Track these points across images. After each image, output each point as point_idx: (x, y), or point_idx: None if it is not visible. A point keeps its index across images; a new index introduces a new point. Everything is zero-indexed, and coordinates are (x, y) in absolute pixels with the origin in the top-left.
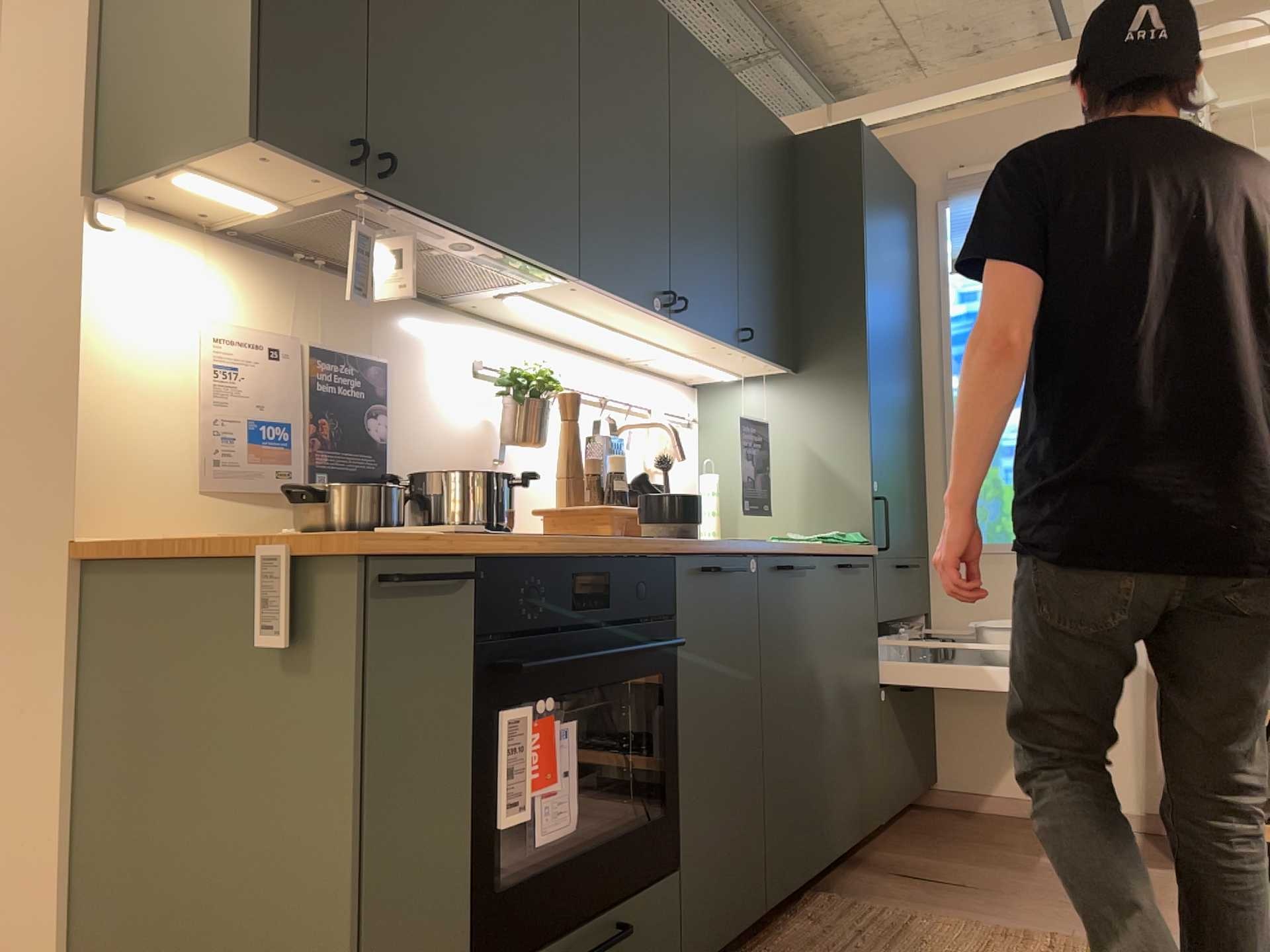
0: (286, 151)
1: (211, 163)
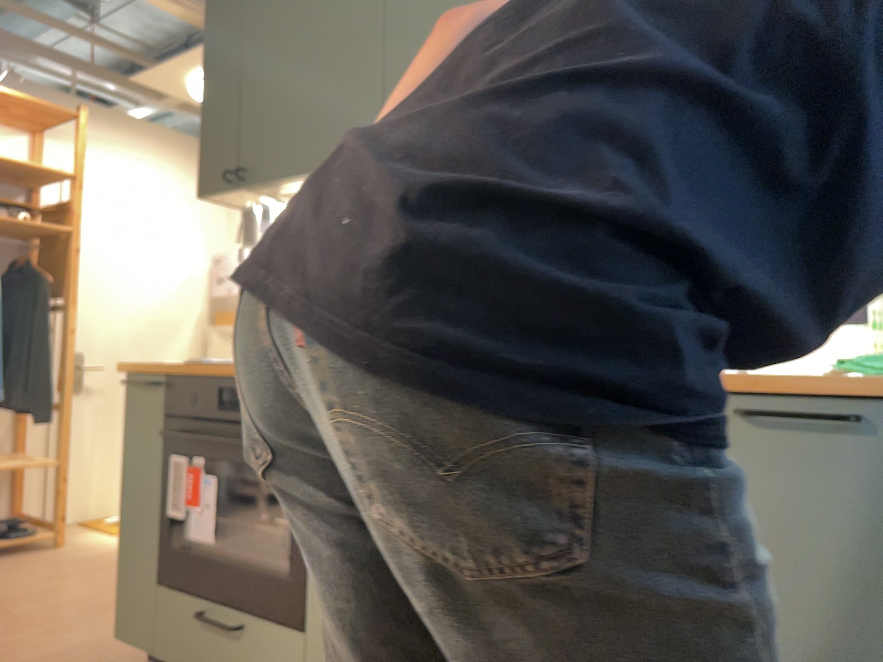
0: (213, 194)
1: (234, 205)
